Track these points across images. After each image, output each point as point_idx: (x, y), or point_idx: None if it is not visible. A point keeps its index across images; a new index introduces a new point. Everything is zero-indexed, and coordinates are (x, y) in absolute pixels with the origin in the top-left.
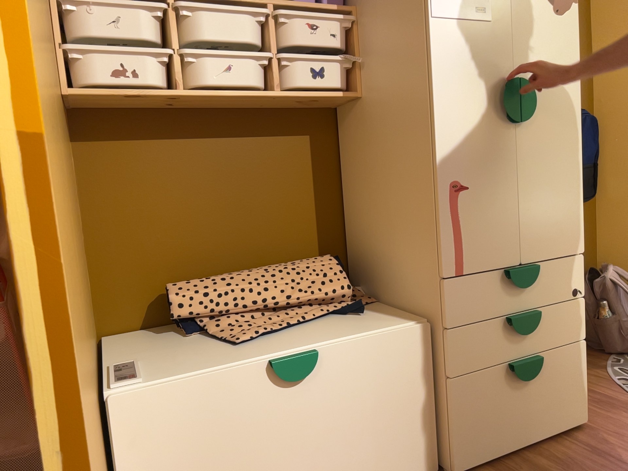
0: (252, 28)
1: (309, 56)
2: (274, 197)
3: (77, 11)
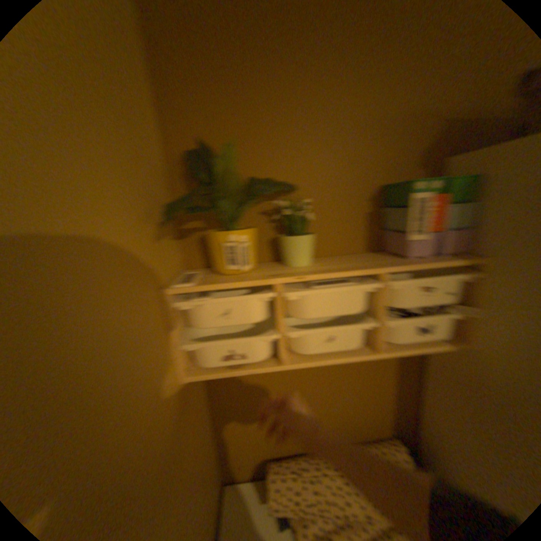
0: (361, 297)
1: (421, 320)
2: (358, 394)
3: (192, 310)
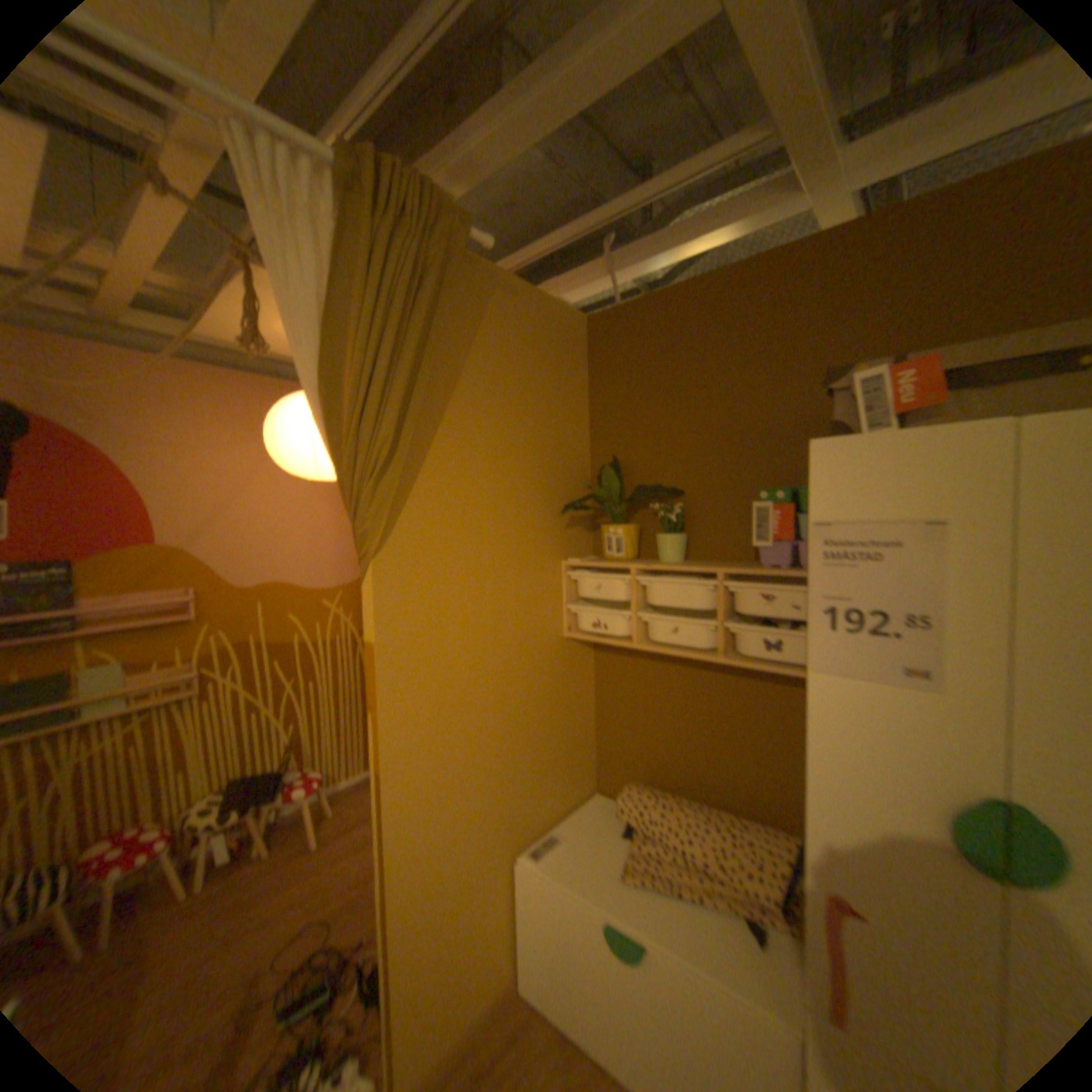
0: (700, 593)
1: (756, 629)
2: (748, 743)
3: (575, 580)
